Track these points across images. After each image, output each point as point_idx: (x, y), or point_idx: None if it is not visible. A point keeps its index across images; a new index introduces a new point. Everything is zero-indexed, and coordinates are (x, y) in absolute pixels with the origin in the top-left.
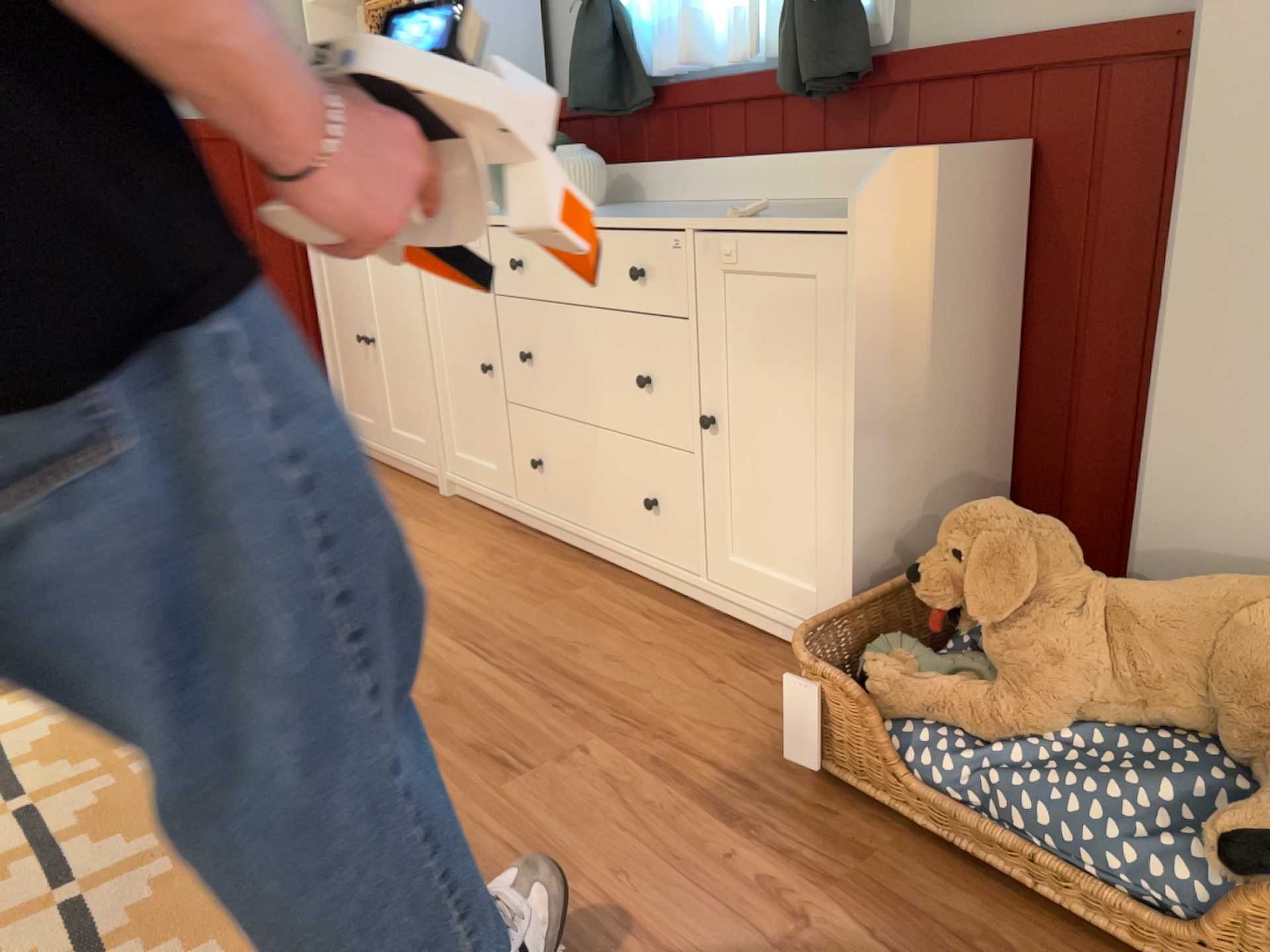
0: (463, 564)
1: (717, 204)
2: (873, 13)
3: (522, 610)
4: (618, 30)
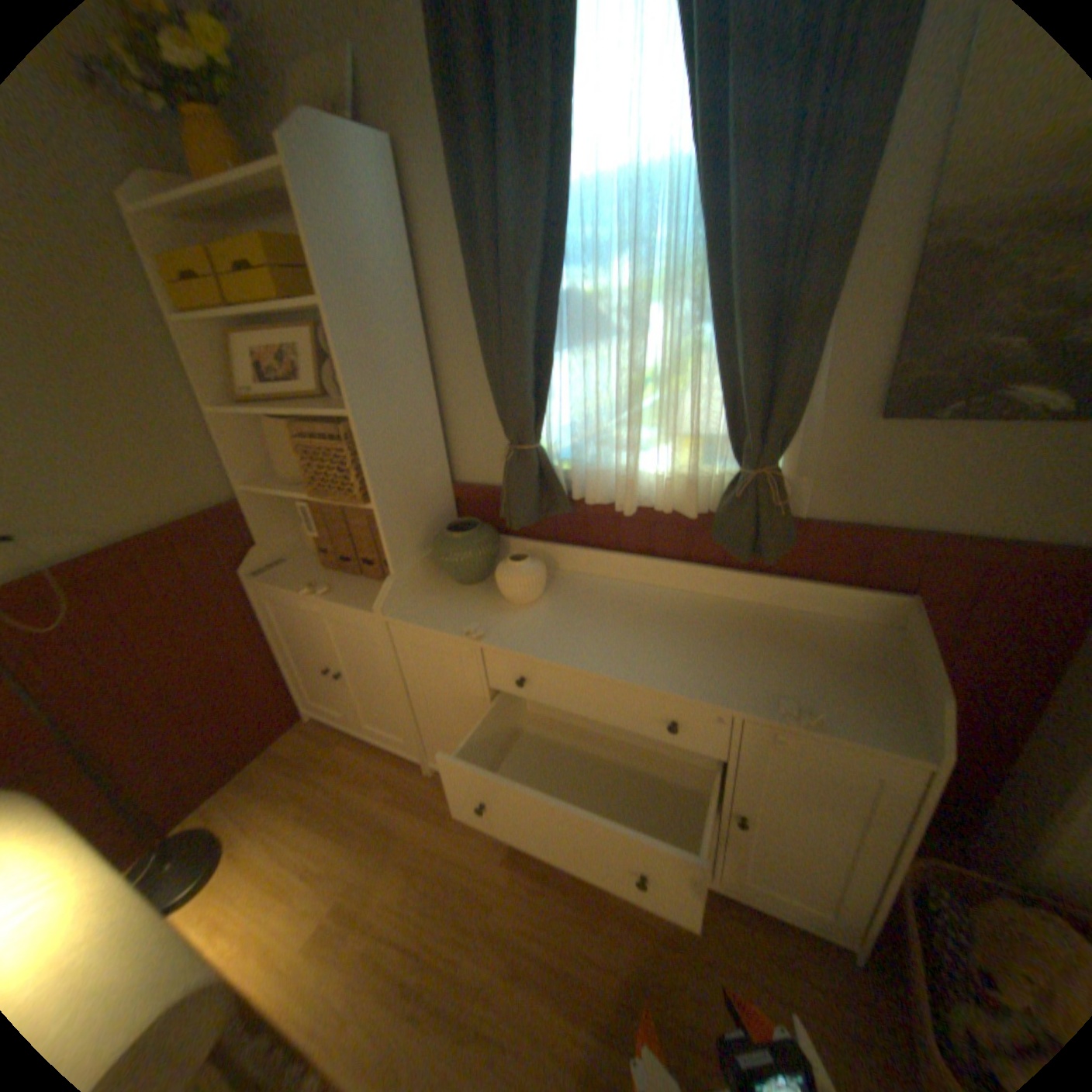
0: (504, 880)
1: (648, 594)
2: (789, 488)
3: (591, 941)
4: (547, 465)
